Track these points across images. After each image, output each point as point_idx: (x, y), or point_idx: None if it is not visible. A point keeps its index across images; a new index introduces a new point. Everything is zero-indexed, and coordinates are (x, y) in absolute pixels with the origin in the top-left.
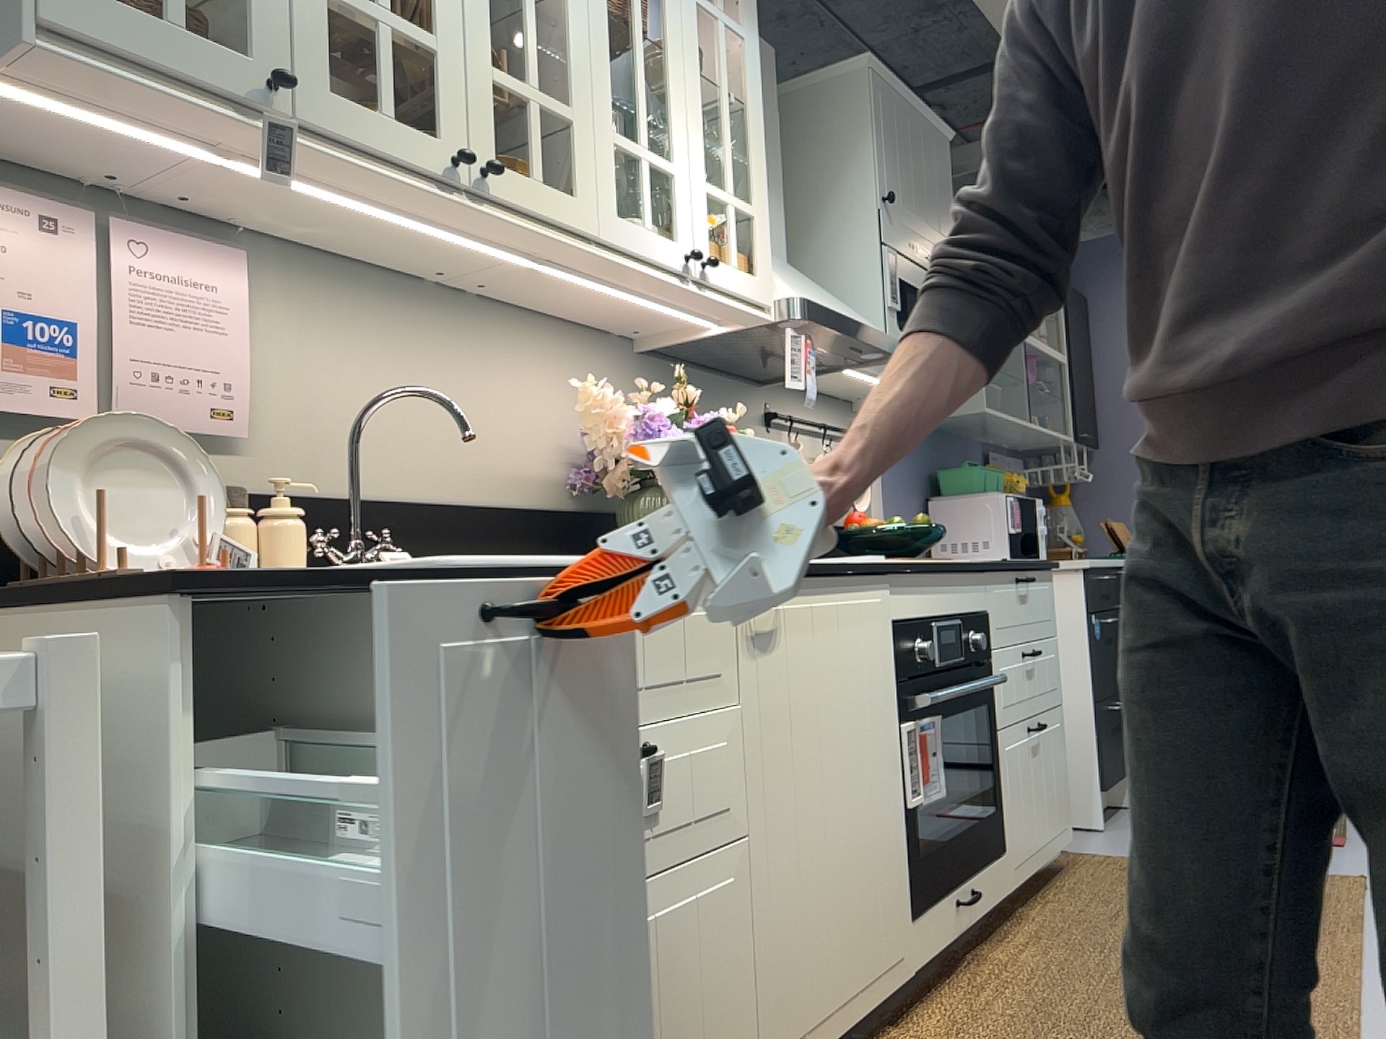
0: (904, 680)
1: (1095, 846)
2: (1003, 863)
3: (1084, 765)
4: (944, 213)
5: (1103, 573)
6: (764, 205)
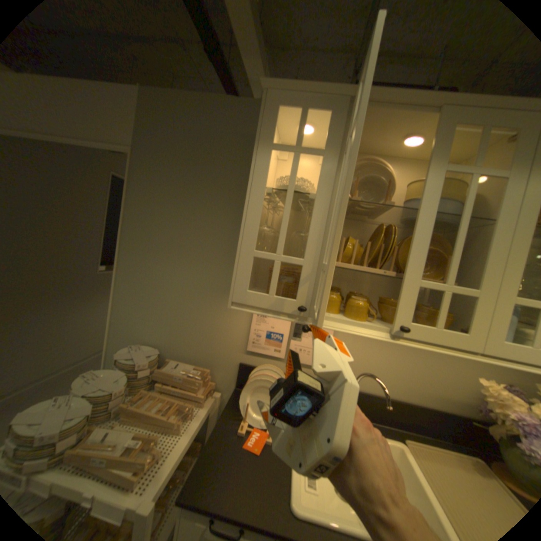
0: None
1: None
2: None
3: None
4: None
5: None
6: None
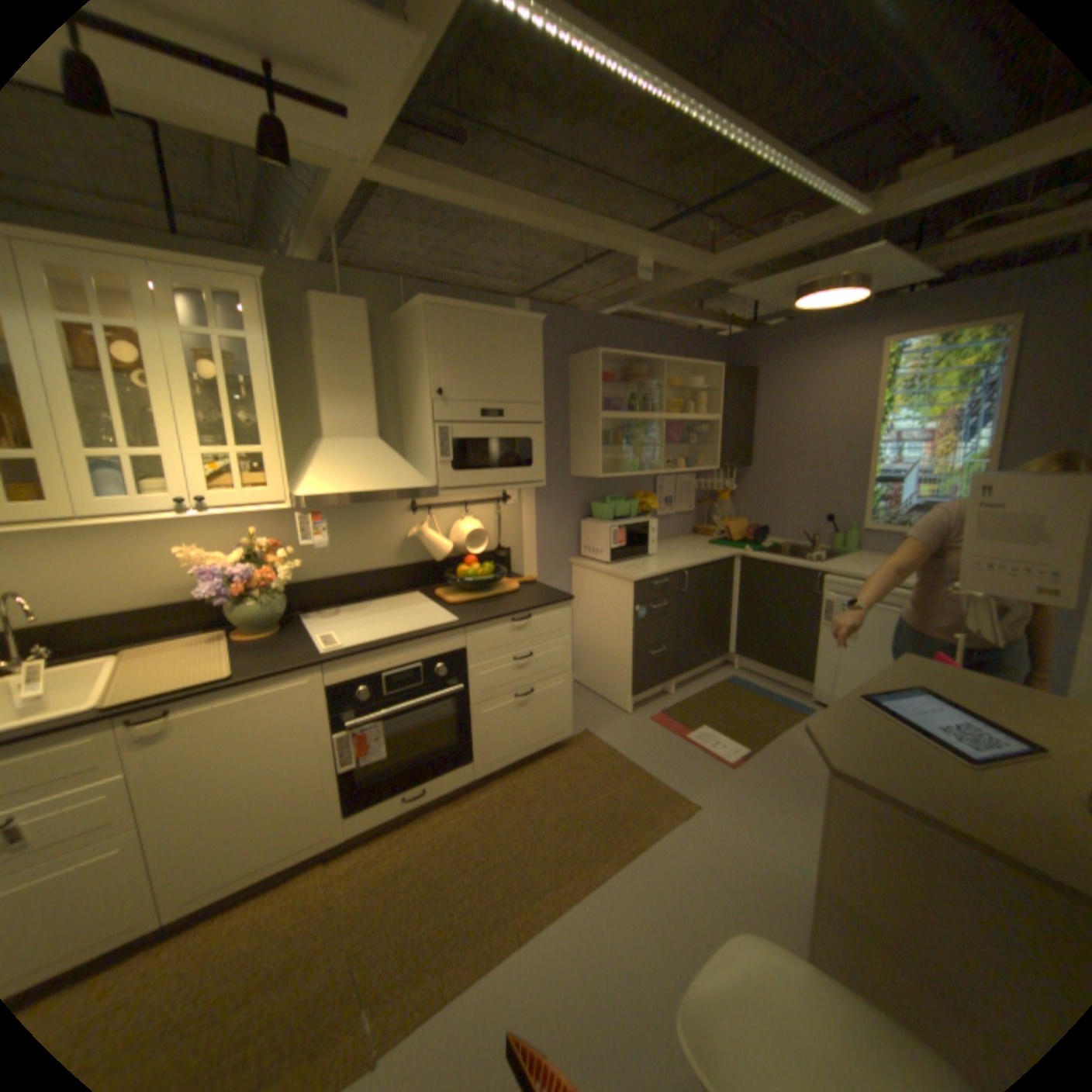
0: (338, 713)
1: (607, 730)
2: (467, 769)
3: (625, 682)
4: (523, 377)
5: (659, 578)
6: (273, 442)
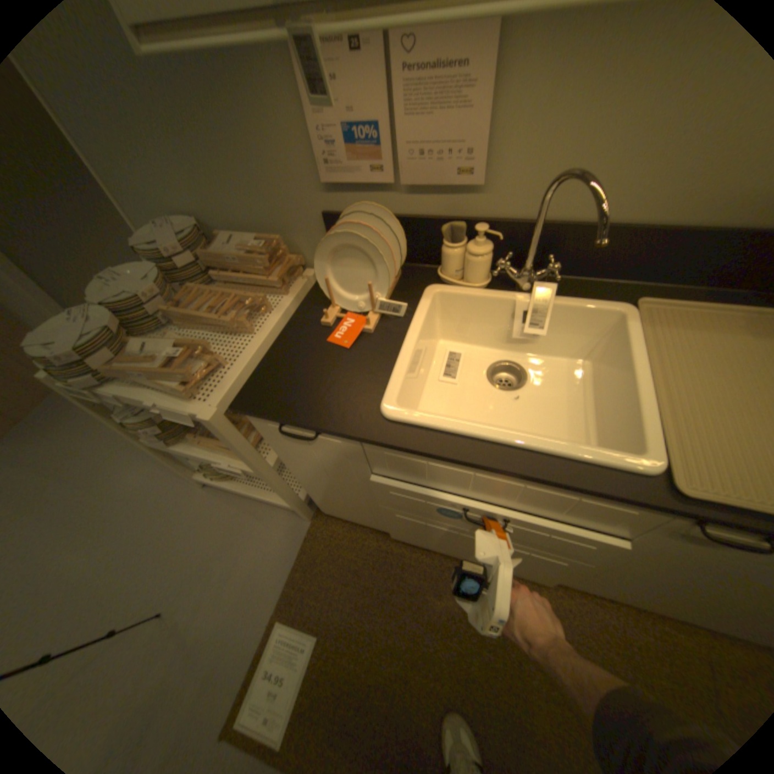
0: None
1: None
2: None
3: None
4: None
5: None
6: None
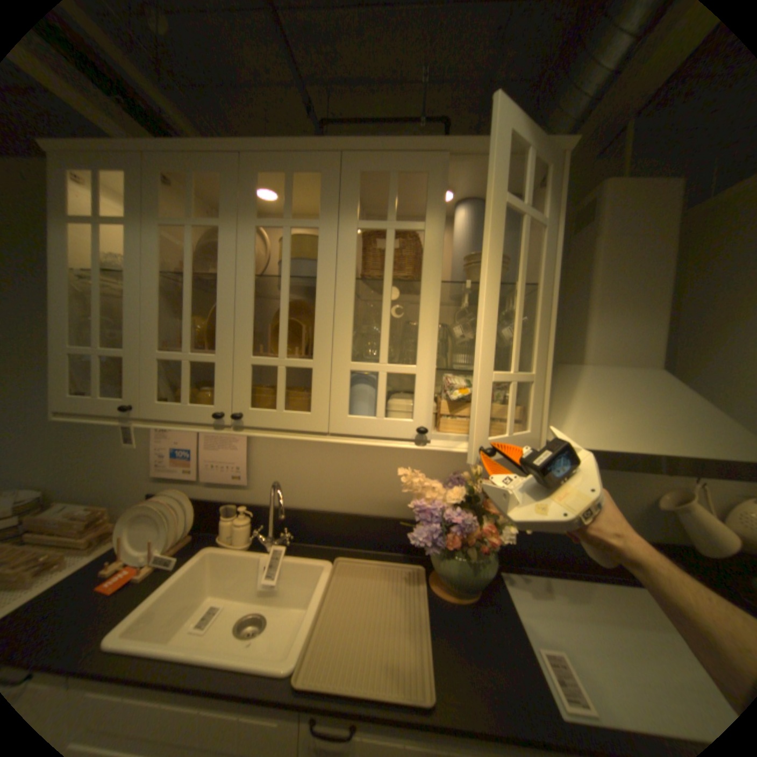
0: None
1: None
2: None
3: None
4: None
5: None
6: (540, 367)
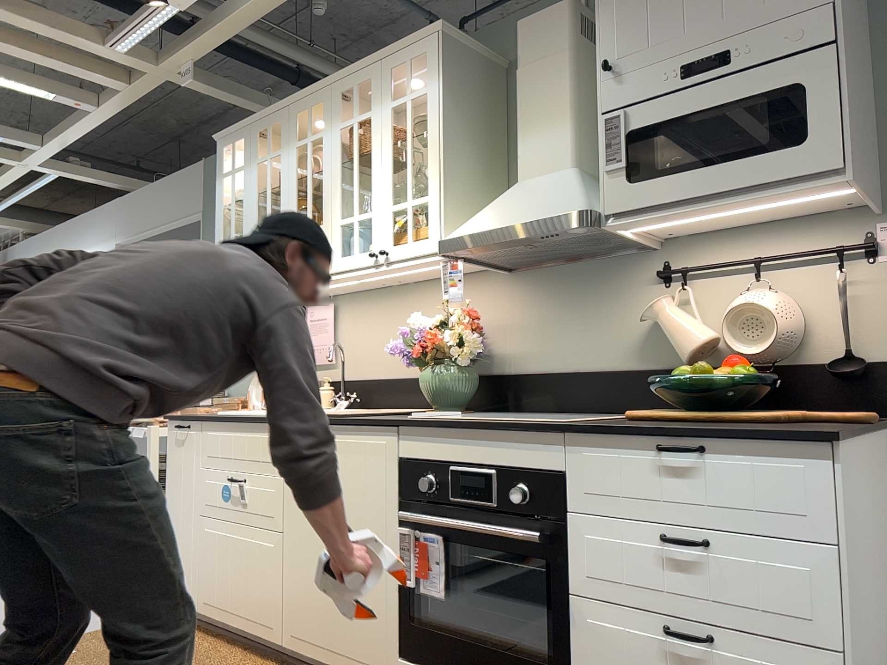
0: (406, 500)
1: None
2: None
3: None
4: None
5: None
6: (434, 188)
